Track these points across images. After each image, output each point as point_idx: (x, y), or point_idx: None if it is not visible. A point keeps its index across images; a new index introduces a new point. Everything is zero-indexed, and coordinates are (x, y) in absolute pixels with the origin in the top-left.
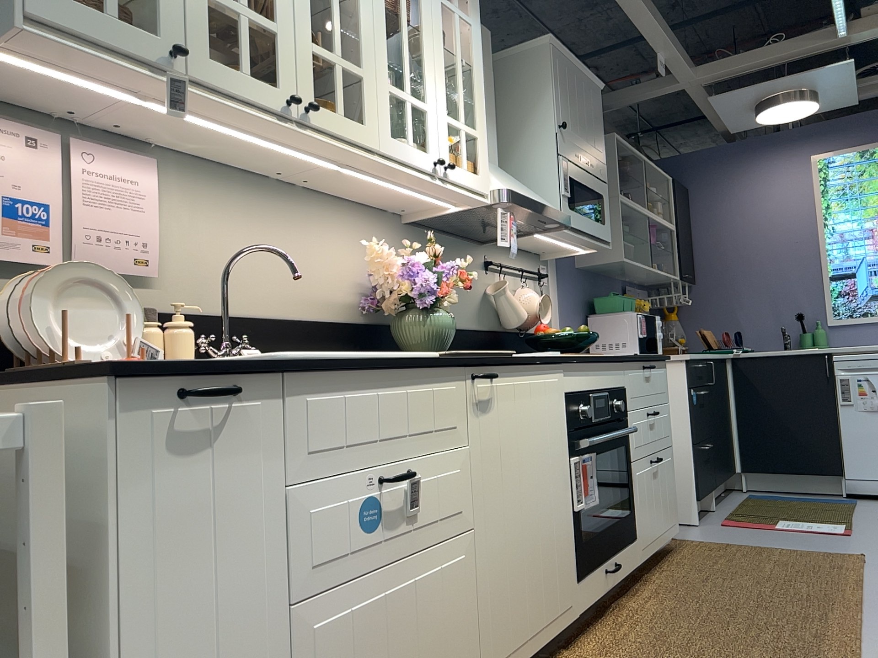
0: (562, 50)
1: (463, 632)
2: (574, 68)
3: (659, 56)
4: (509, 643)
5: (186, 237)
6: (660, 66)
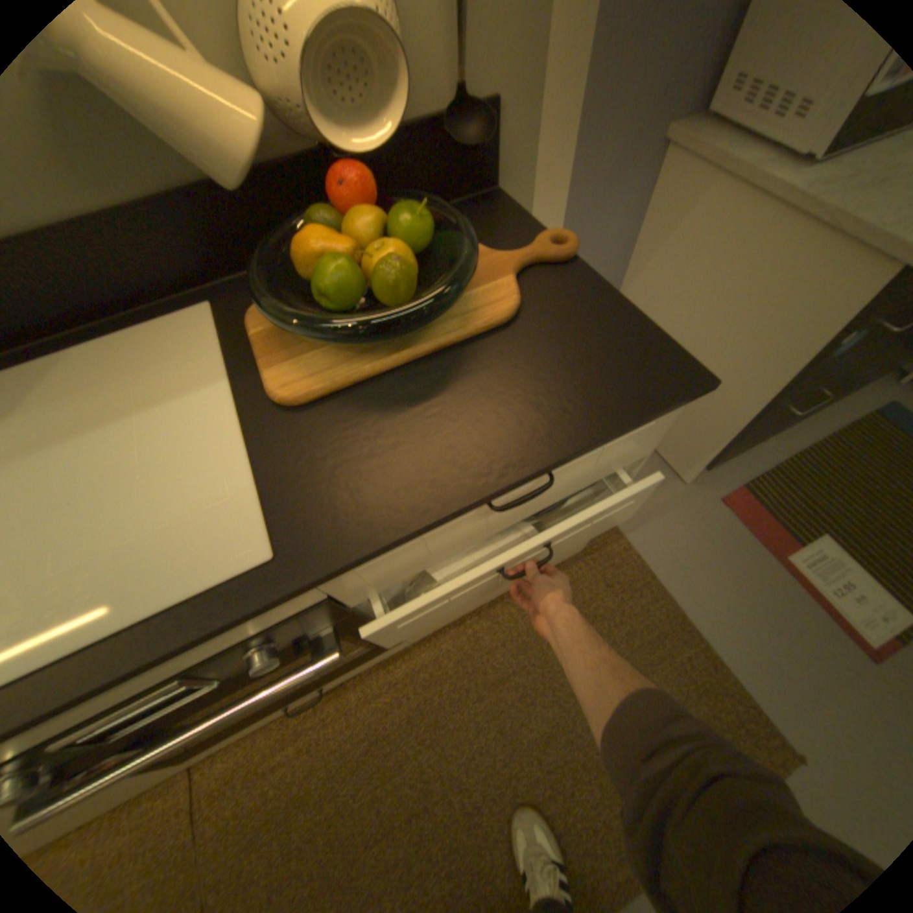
0: None
1: None
2: None
3: None
4: None
5: None
6: None
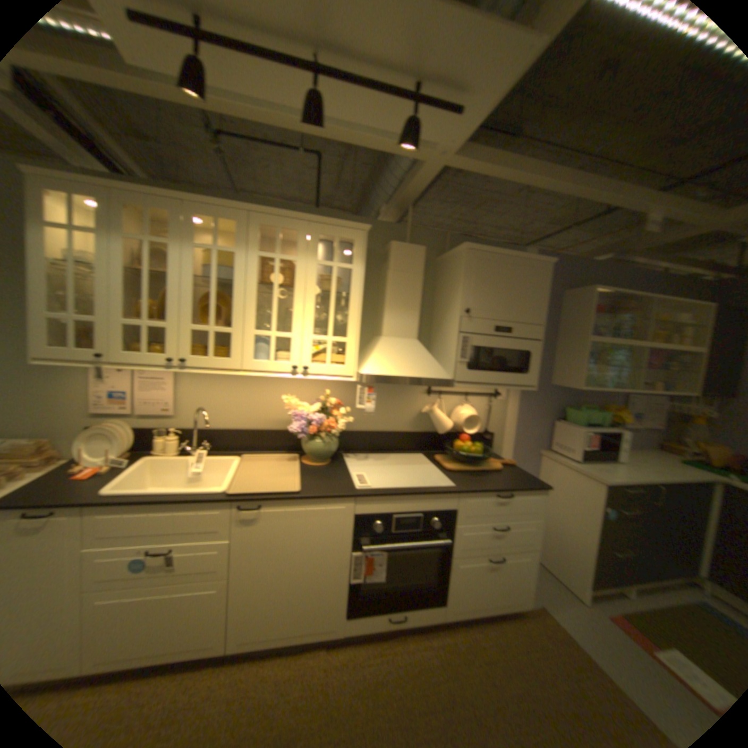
0: (482, 248)
1: (209, 624)
2: (502, 258)
3: (651, 214)
4: (254, 637)
5: (191, 396)
6: (650, 223)
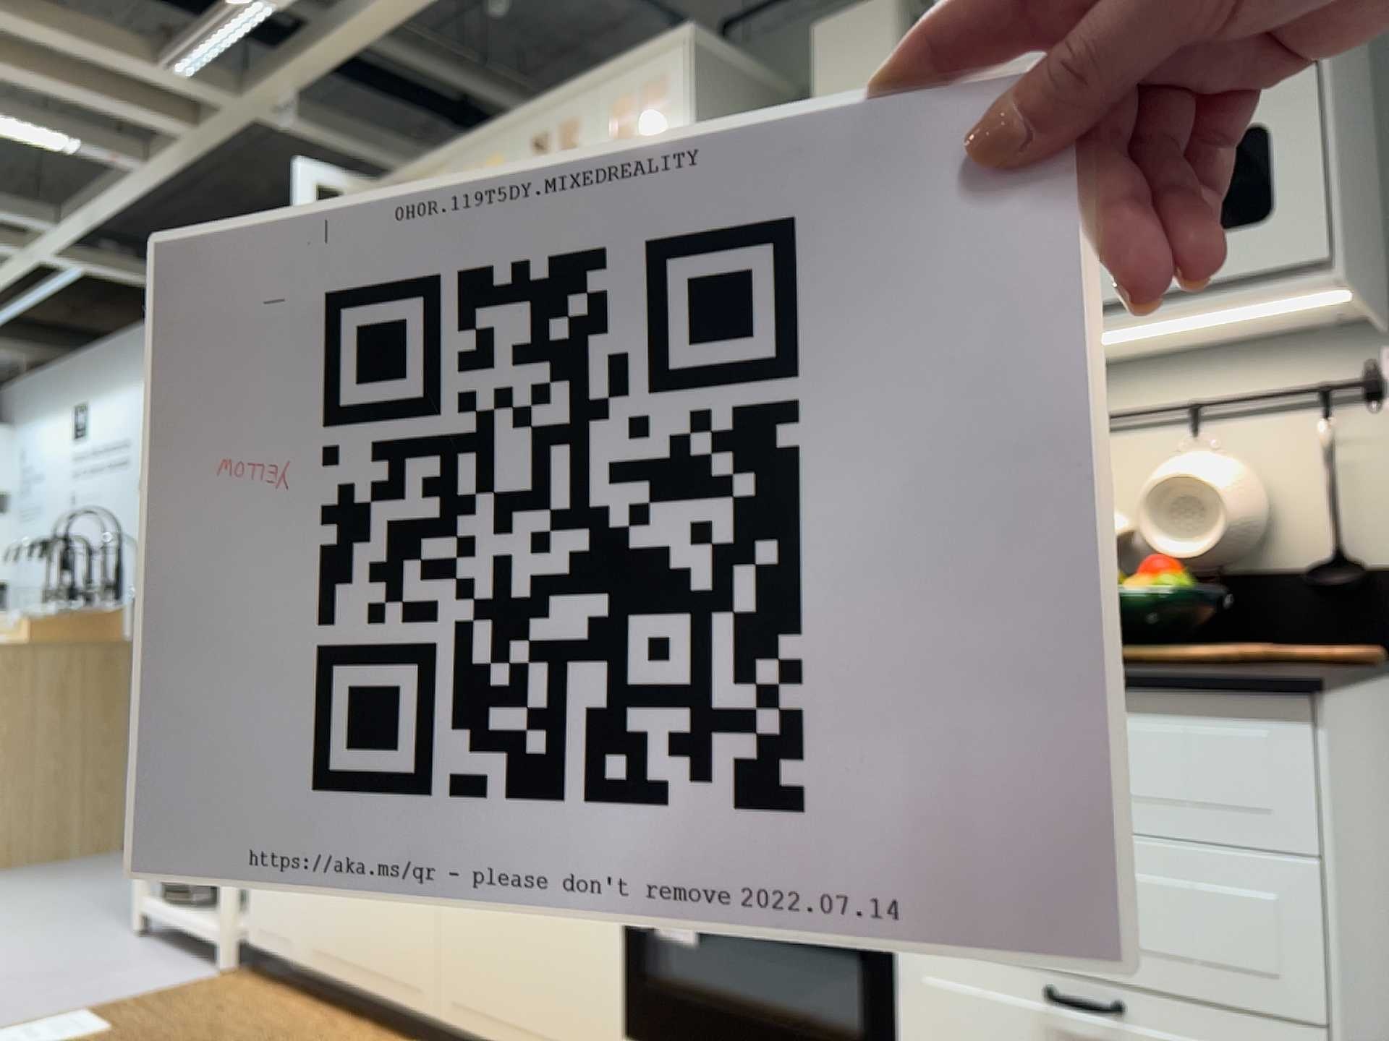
0: None
1: (417, 935)
2: None
3: None
4: (473, 1001)
5: None
6: None
